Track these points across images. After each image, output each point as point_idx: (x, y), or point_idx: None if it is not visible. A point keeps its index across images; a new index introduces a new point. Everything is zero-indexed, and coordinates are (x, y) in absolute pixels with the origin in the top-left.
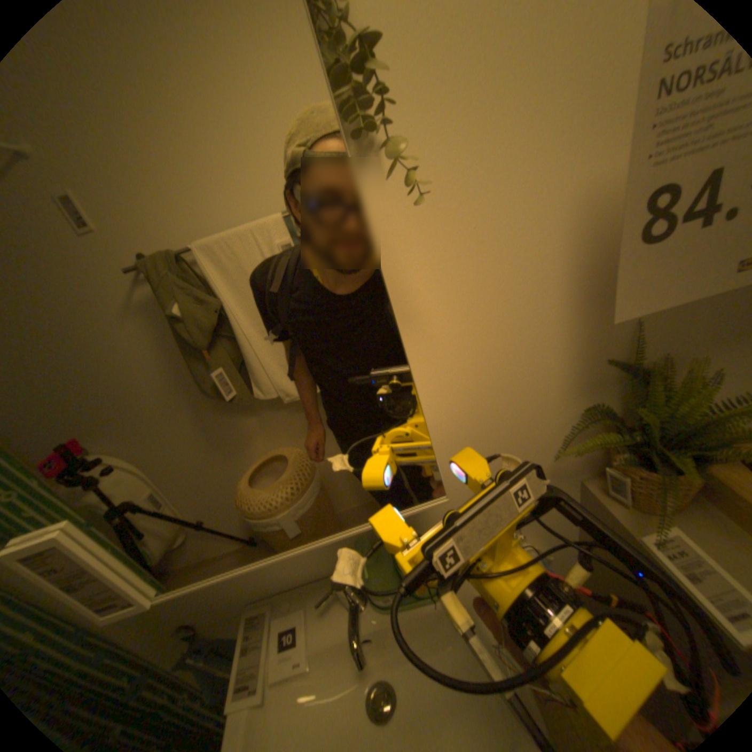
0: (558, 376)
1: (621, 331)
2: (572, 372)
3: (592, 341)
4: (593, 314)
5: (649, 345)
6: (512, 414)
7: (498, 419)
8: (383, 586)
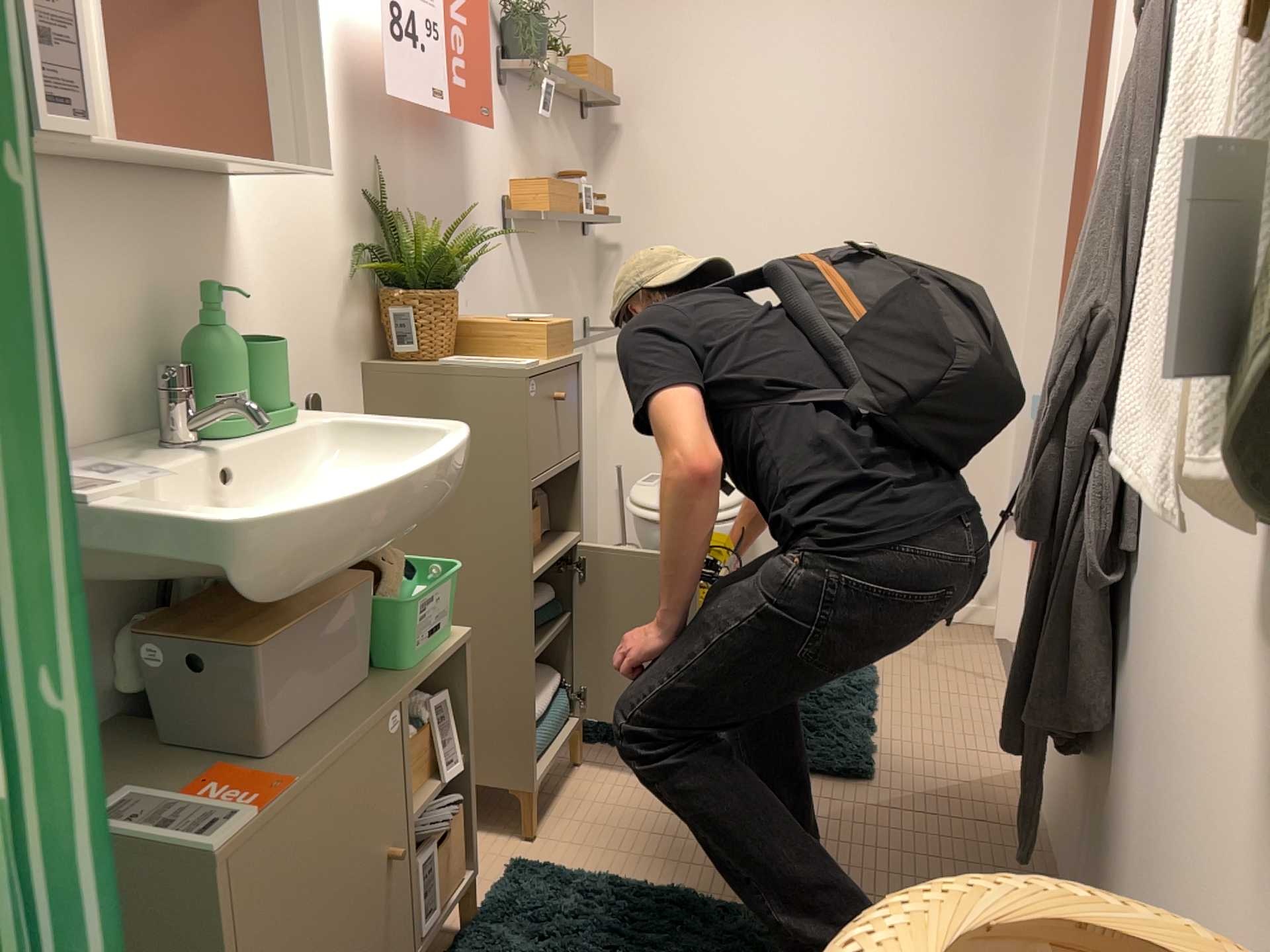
0: (337, 190)
1: (371, 166)
2: (346, 191)
3: (355, 163)
4: (353, 133)
5: (388, 196)
6: (308, 218)
7: (298, 217)
8: (246, 364)
